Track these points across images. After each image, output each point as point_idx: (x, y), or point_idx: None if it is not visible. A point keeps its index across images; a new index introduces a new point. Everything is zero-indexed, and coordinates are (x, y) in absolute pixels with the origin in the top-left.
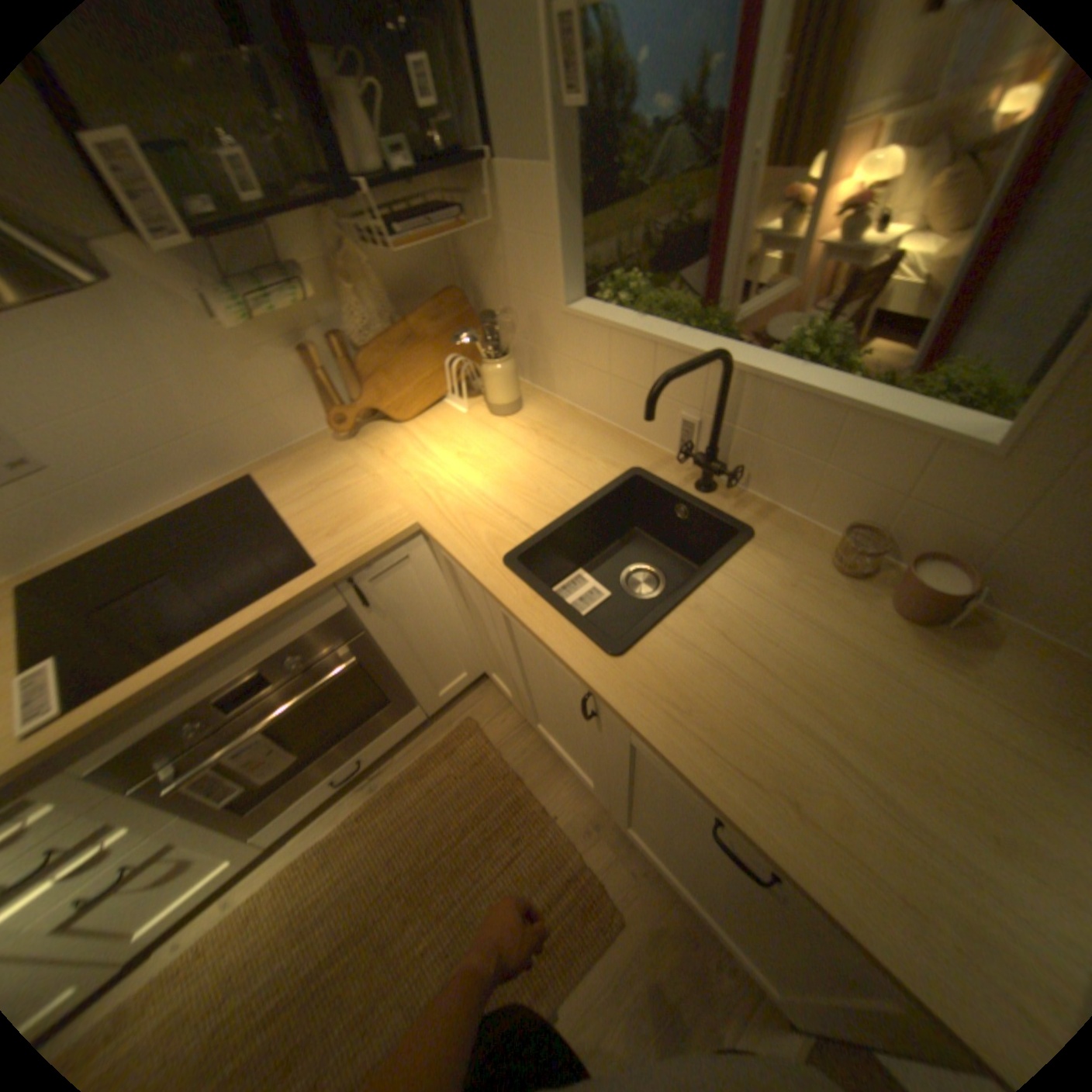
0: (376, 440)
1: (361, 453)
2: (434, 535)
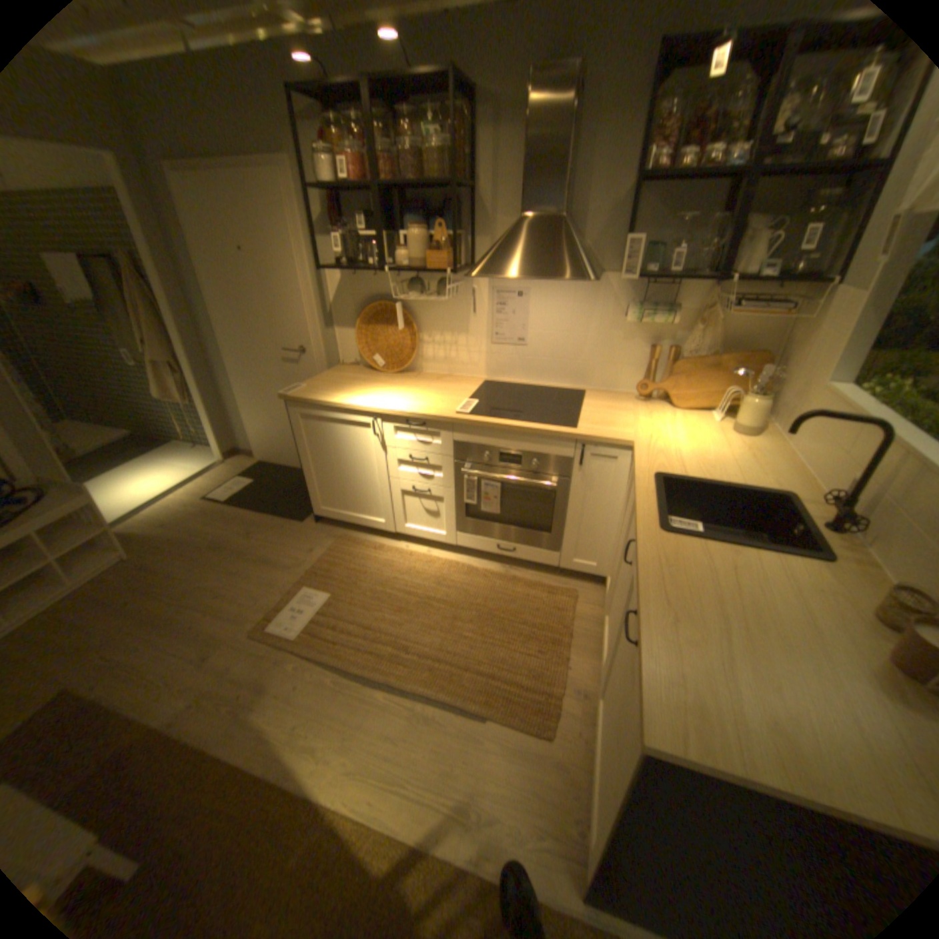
0: (652, 408)
1: (639, 409)
2: (635, 450)
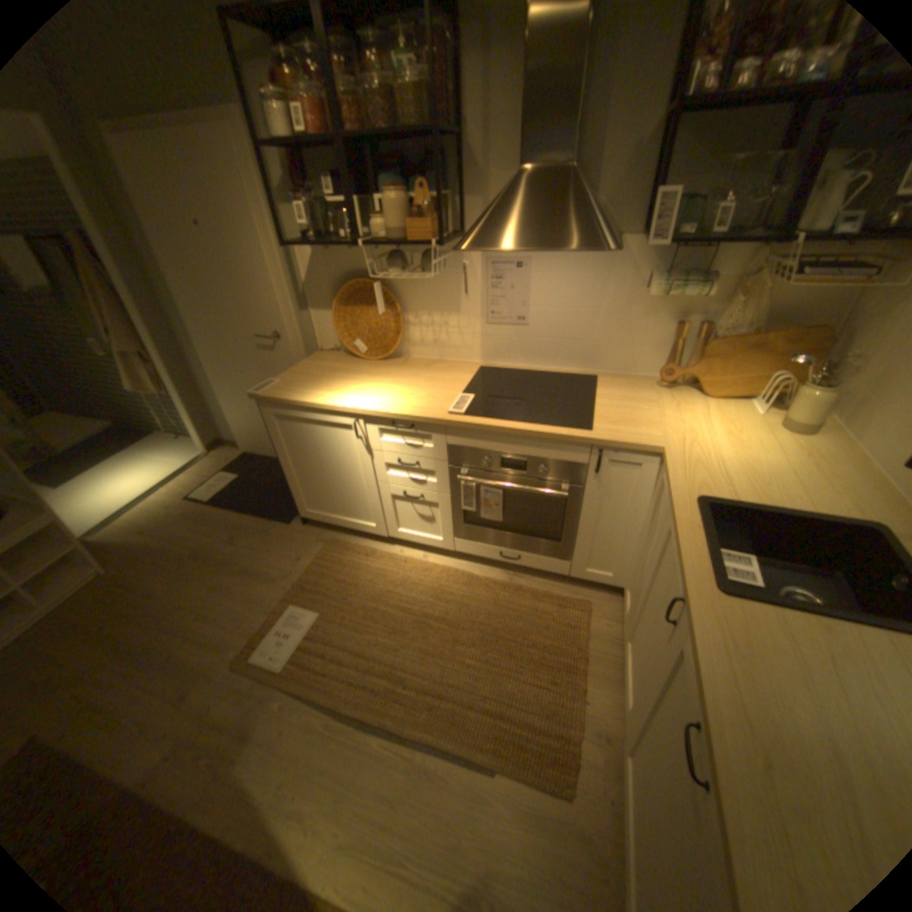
0: (679, 397)
1: (663, 398)
2: (667, 459)
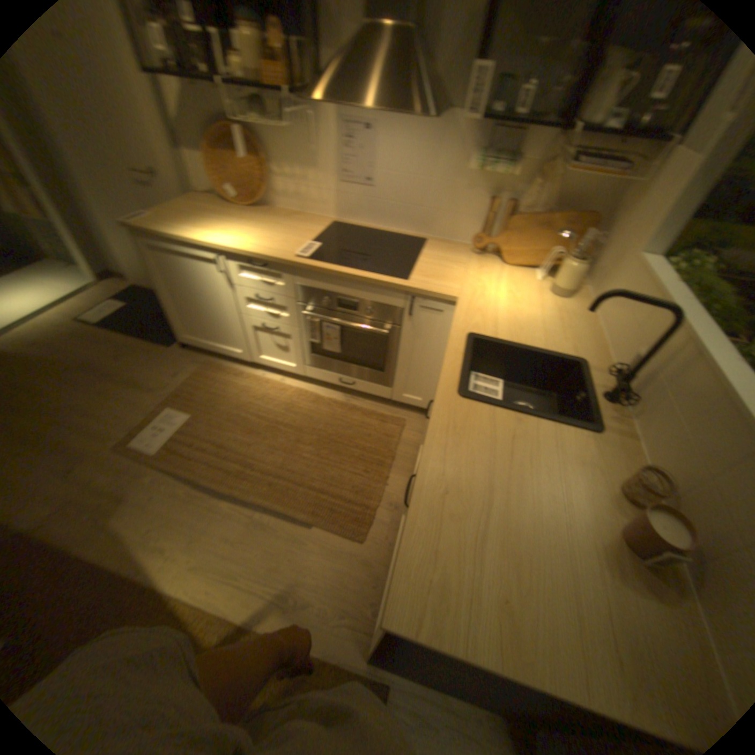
0: (483, 262)
1: (471, 262)
2: (456, 307)
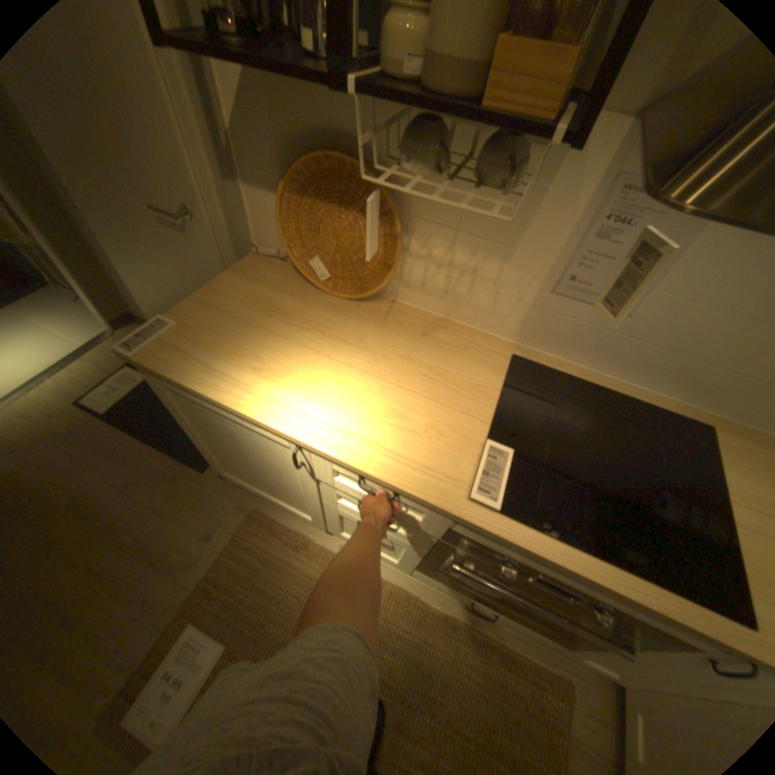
0: None
1: None
2: None
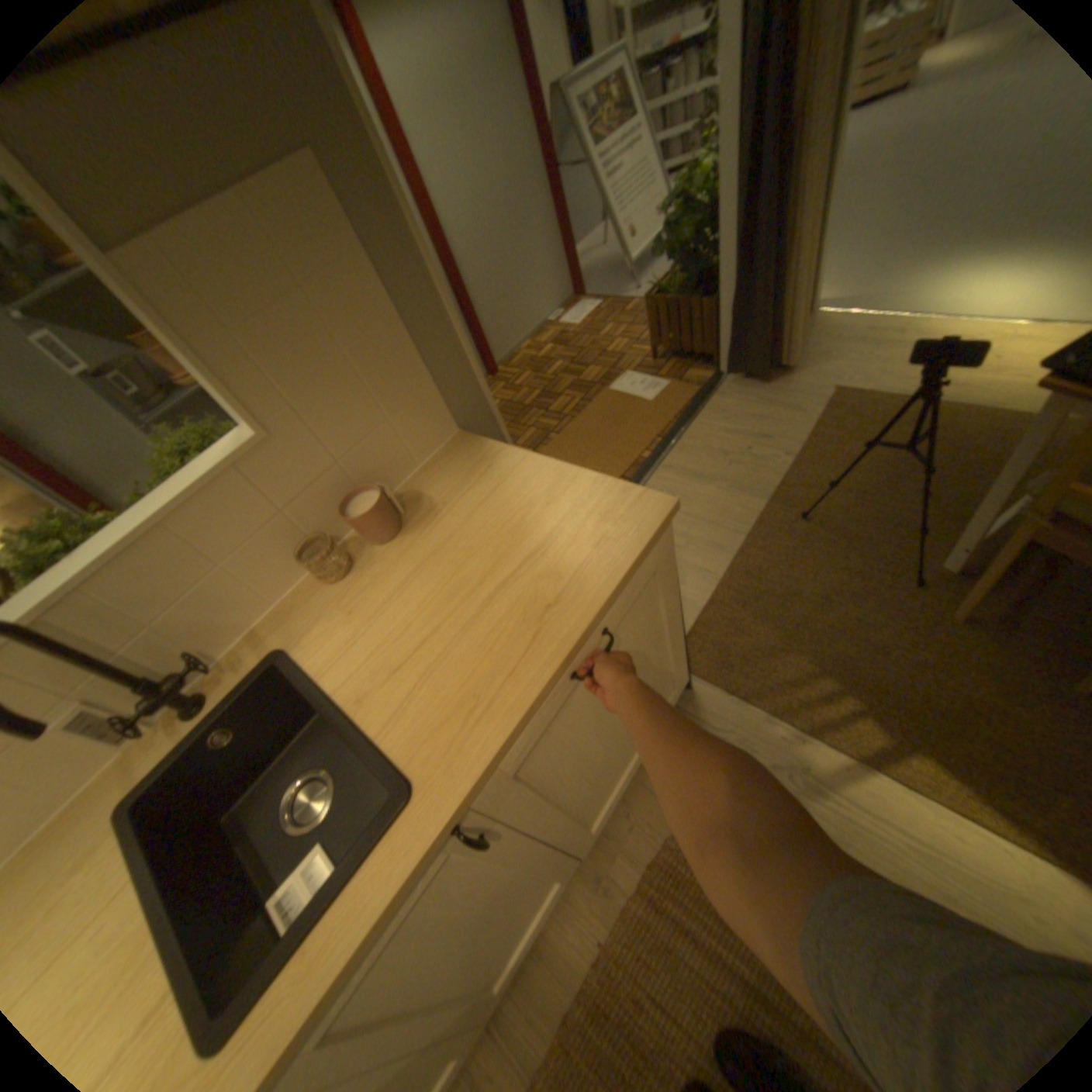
0: None
1: None
2: None
